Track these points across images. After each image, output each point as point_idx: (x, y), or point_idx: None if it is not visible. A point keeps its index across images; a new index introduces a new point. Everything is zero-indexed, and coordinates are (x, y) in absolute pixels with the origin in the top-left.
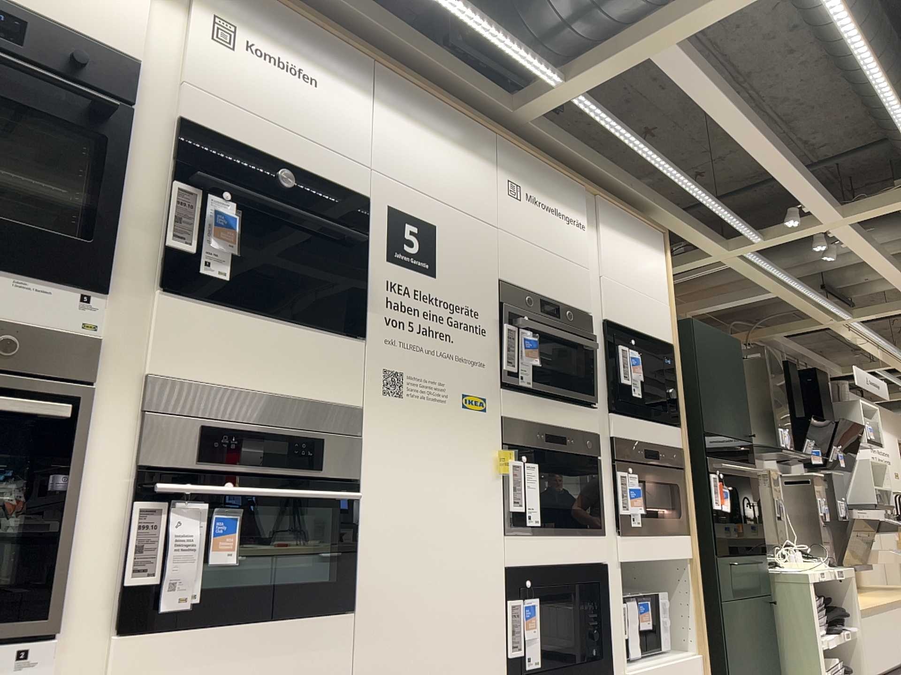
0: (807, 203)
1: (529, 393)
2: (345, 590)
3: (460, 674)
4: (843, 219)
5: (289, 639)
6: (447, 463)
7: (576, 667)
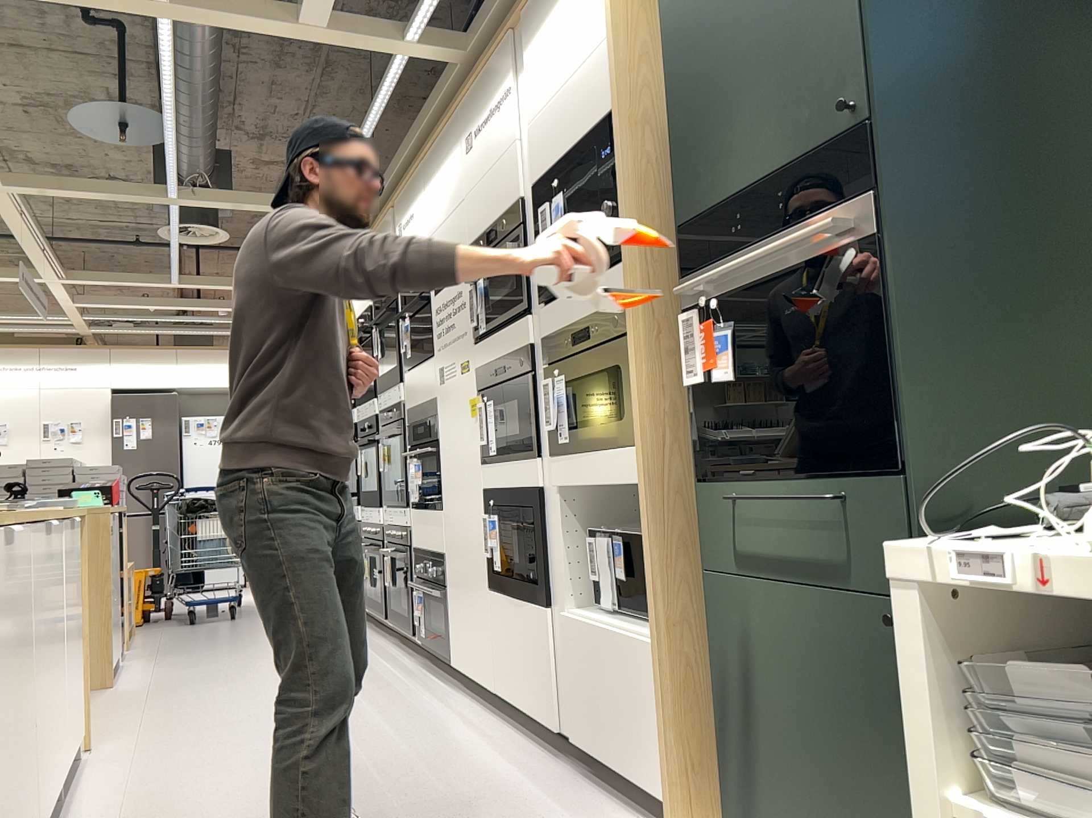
0: None
1: (493, 333)
2: (439, 499)
3: (470, 558)
4: None
5: (431, 519)
6: (458, 417)
7: (522, 583)
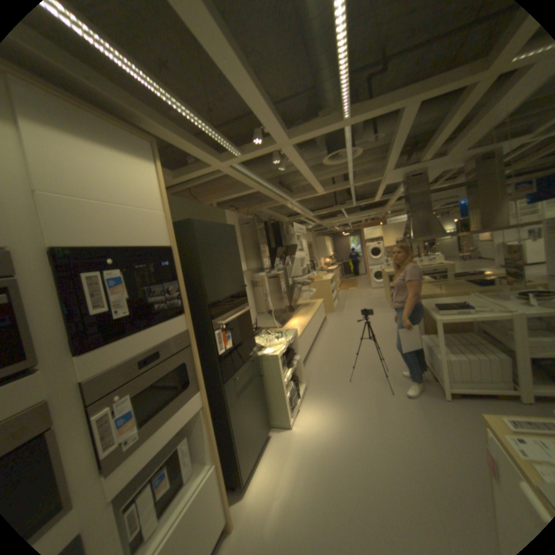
0: (267, 124)
1: None
2: None
3: None
4: (291, 141)
5: None
6: None
7: None
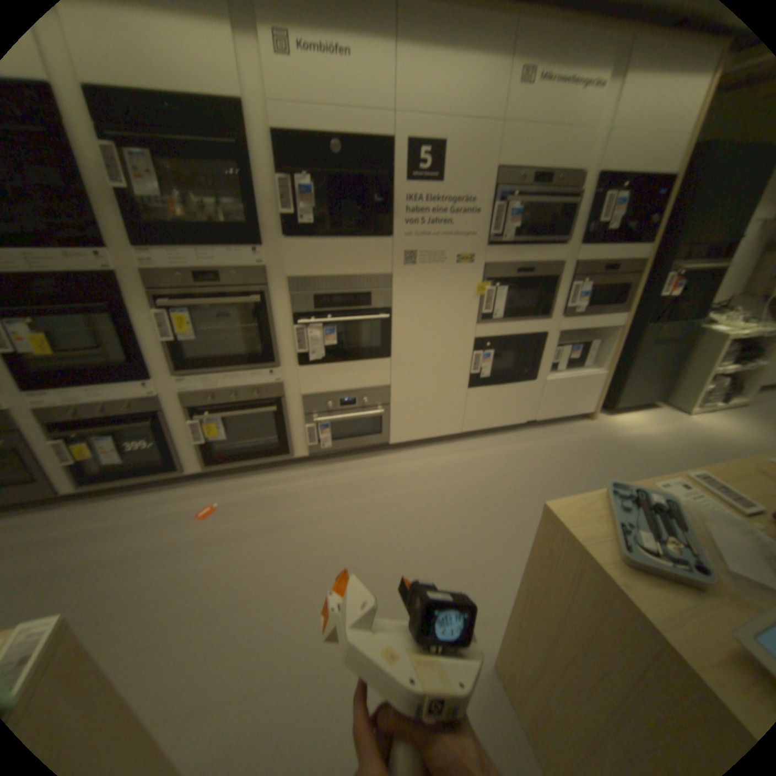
0: None
1: (511, 243)
2: (385, 350)
3: (442, 378)
4: None
5: (362, 366)
6: (442, 293)
7: (511, 376)
